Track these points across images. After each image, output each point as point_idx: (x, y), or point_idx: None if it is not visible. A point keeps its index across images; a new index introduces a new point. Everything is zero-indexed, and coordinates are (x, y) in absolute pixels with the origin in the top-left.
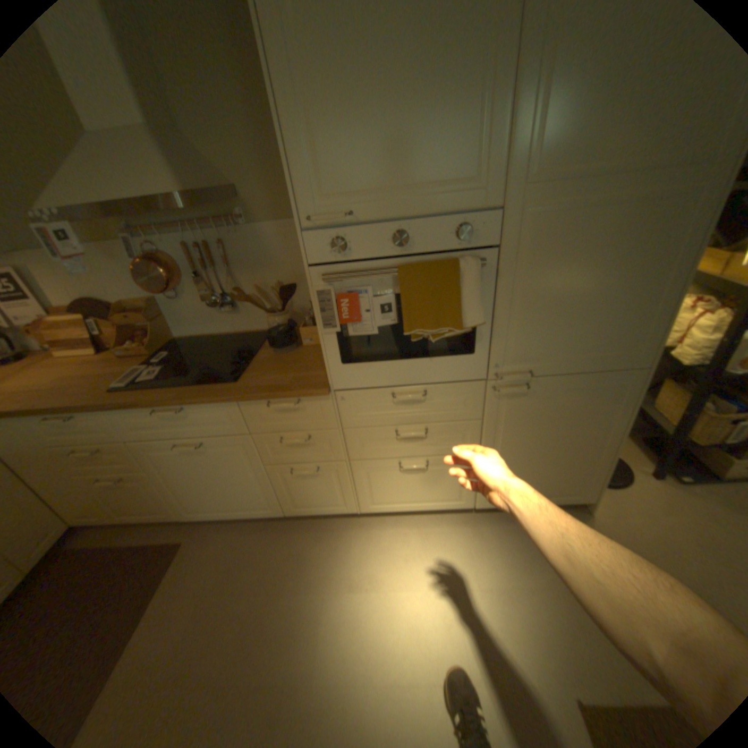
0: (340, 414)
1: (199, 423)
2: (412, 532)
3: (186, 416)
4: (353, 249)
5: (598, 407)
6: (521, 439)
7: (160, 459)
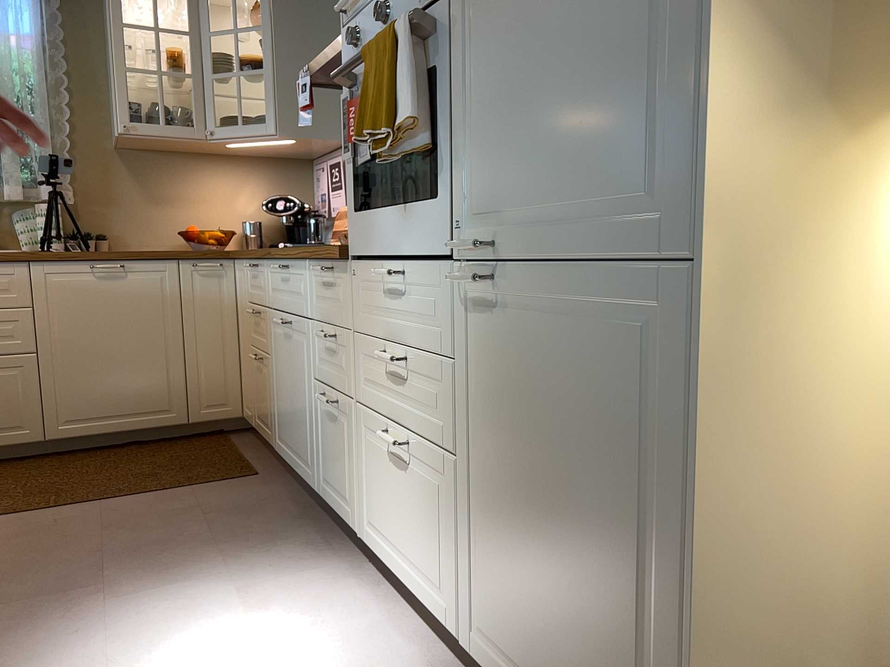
0: (354, 304)
1: (293, 293)
2: (379, 626)
3: (289, 279)
4: (365, 38)
5: (622, 391)
6: (508, 447)
7: (275, 340)
